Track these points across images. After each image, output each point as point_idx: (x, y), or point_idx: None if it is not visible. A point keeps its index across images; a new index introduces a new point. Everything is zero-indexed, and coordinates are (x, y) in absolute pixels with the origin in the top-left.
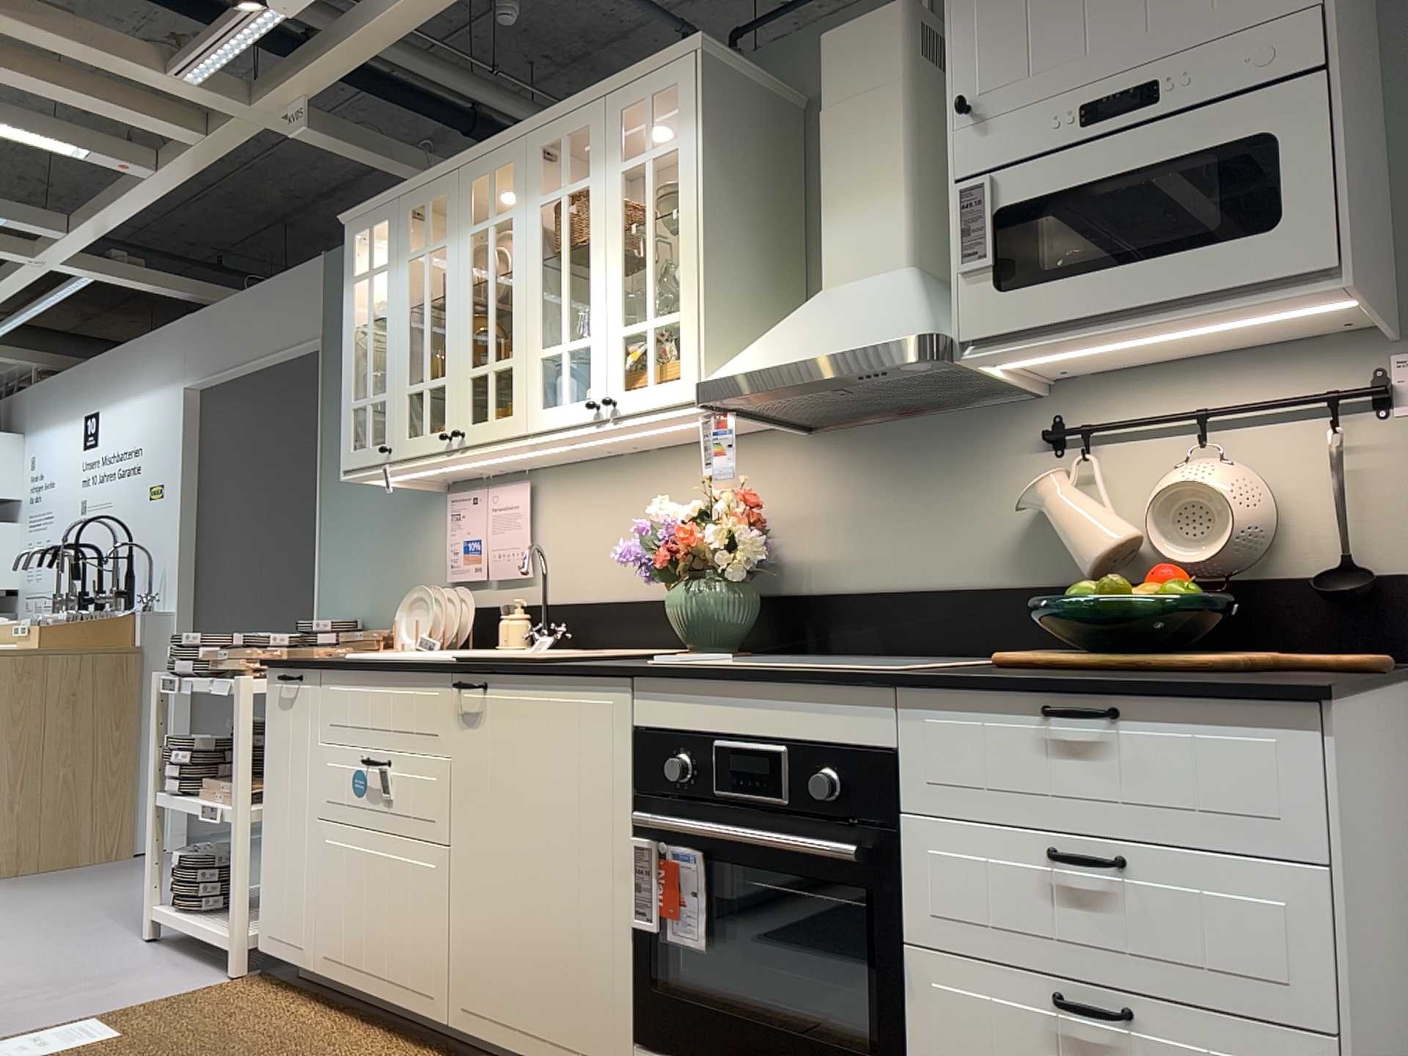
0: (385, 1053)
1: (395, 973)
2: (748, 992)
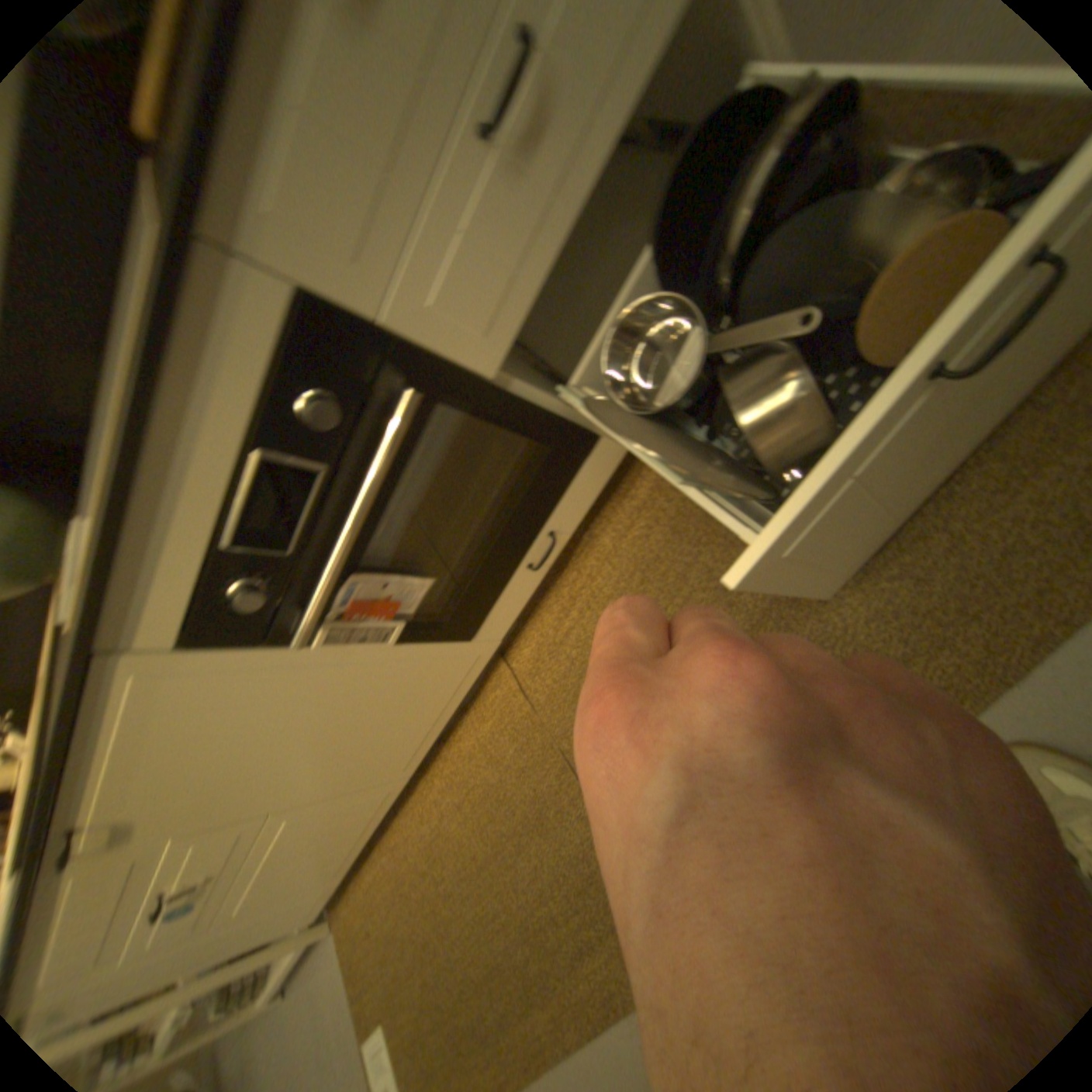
0: (419, 814)
1: (364, 823)
2: (457, 547)
